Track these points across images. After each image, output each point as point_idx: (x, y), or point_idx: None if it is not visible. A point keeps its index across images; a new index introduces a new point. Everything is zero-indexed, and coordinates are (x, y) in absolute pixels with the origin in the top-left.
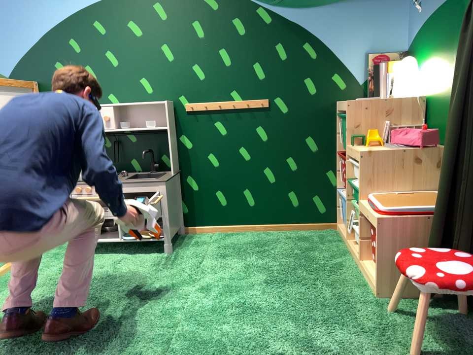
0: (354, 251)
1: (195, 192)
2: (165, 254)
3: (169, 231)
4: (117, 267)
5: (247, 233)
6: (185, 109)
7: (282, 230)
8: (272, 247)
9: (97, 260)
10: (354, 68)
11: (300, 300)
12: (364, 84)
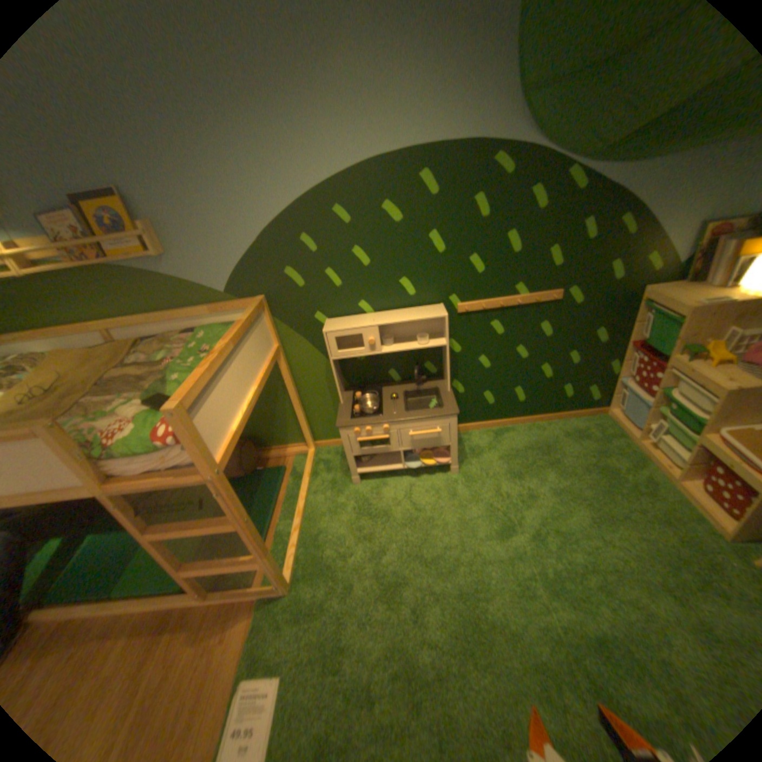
0: (660, 463)
1: (461, 395)
2: (452, 474)
3: (457, 456)
4: (413, 502)
5: (515, 428)
6: (456, 311)
7: (551, 421)
8: (557, 452)
9: (383, 489)
10: (680, 243)
11: (649, 551)
12: (687, 262)
